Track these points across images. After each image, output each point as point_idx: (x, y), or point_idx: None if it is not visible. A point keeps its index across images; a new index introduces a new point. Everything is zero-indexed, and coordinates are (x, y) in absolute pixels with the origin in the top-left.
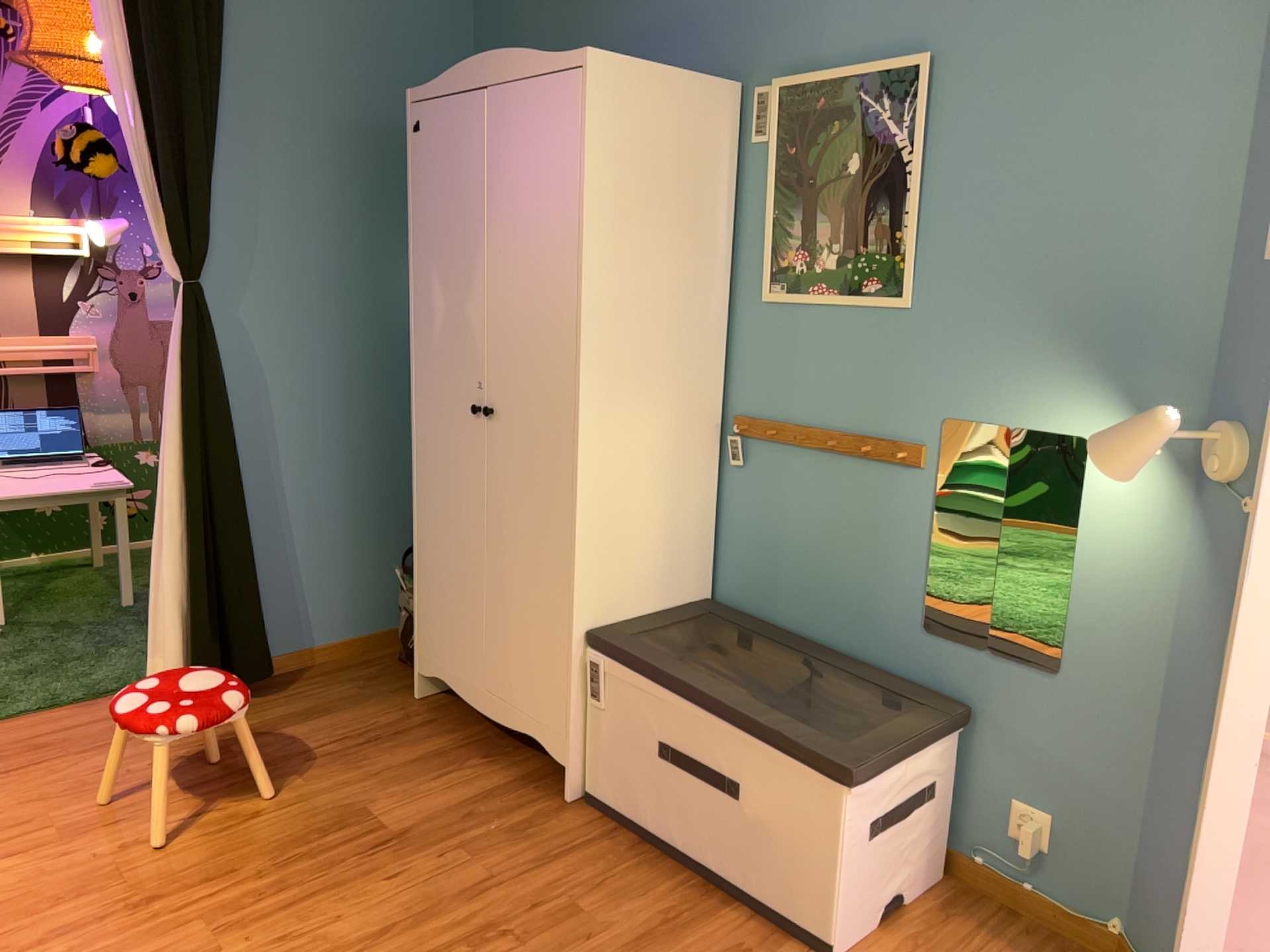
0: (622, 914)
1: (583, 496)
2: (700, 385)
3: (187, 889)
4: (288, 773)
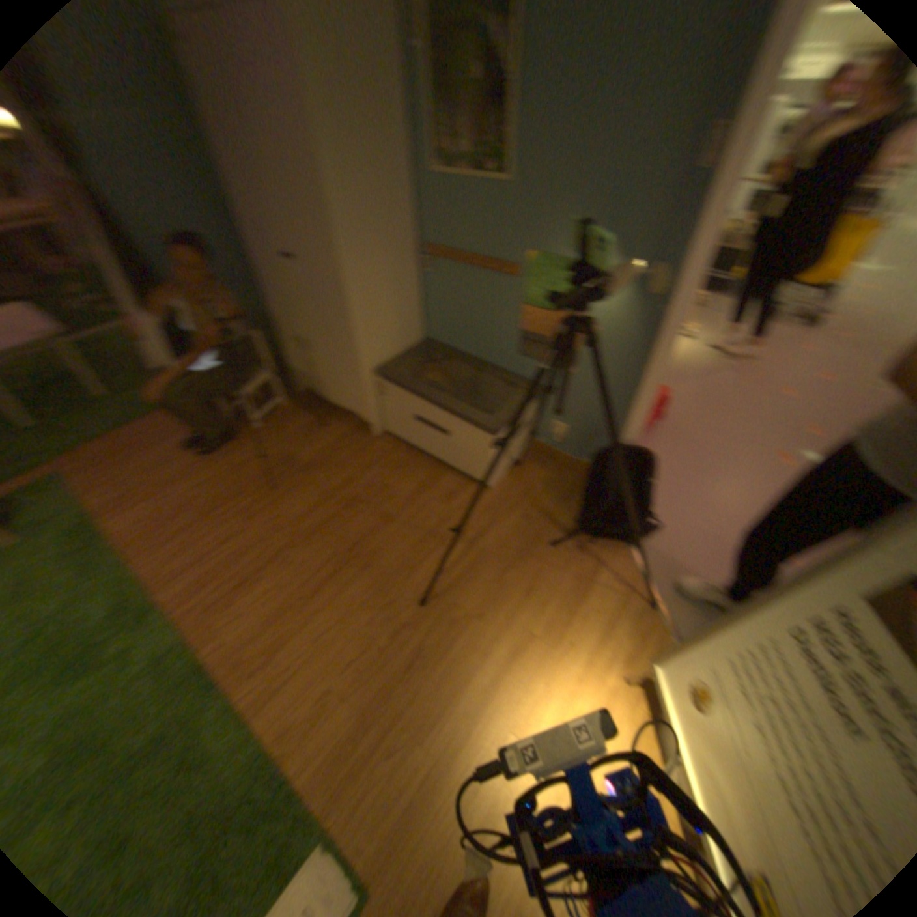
0: (402, 486)
1: (349, 309)
2: (400, 231)
3: (221, 507)
4: (248, 443)
